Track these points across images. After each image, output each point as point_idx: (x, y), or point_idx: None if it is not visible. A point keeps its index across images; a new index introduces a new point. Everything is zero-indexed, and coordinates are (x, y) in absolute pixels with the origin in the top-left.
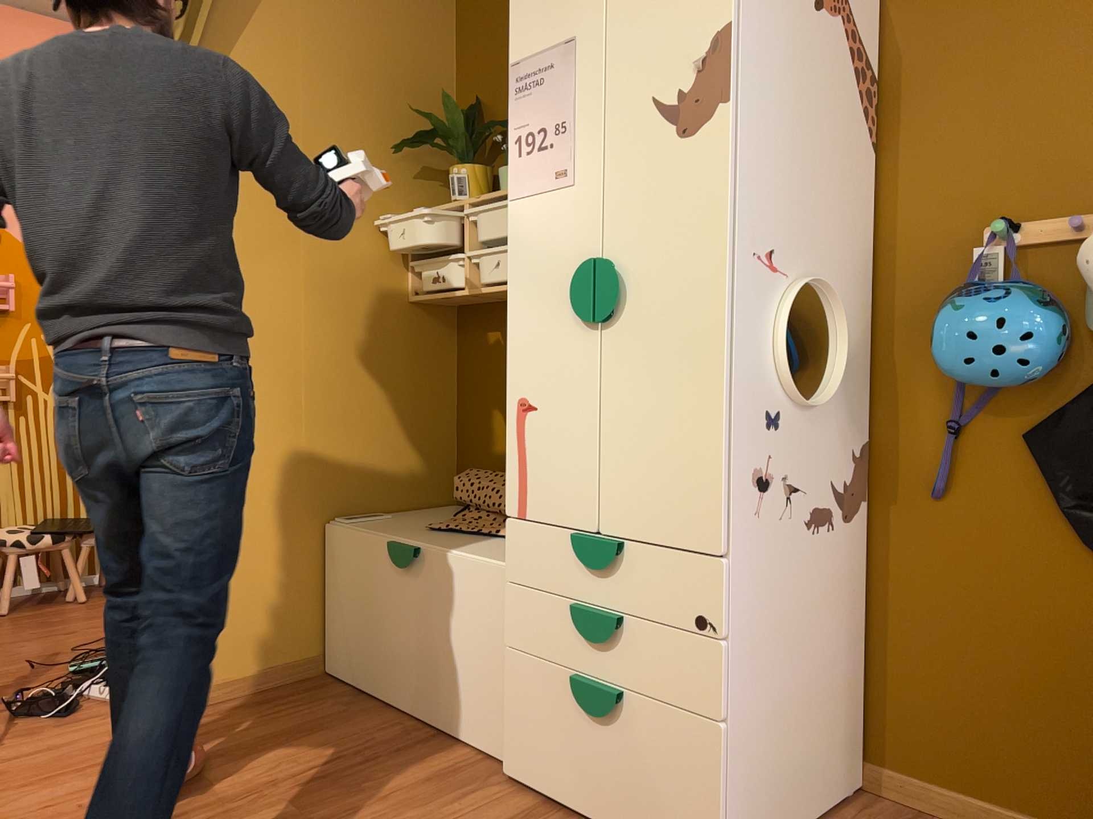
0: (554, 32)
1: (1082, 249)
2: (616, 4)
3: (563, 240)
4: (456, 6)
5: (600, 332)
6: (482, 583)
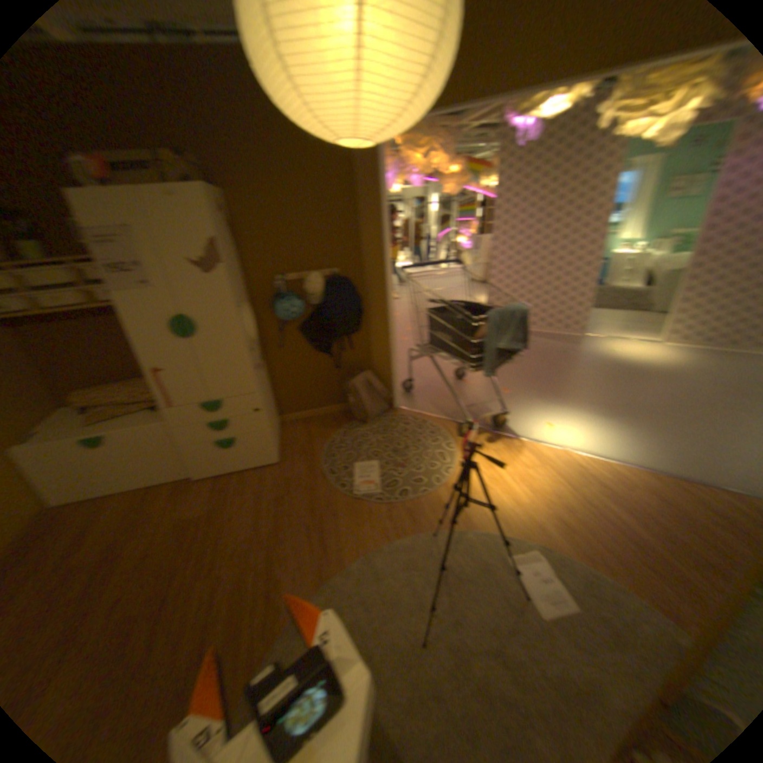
0: (106, 220)
1: (301, 285)
2: (146, 217)
3: (150, 310)
4: None
5: (184, 342)
6: (147, 435)
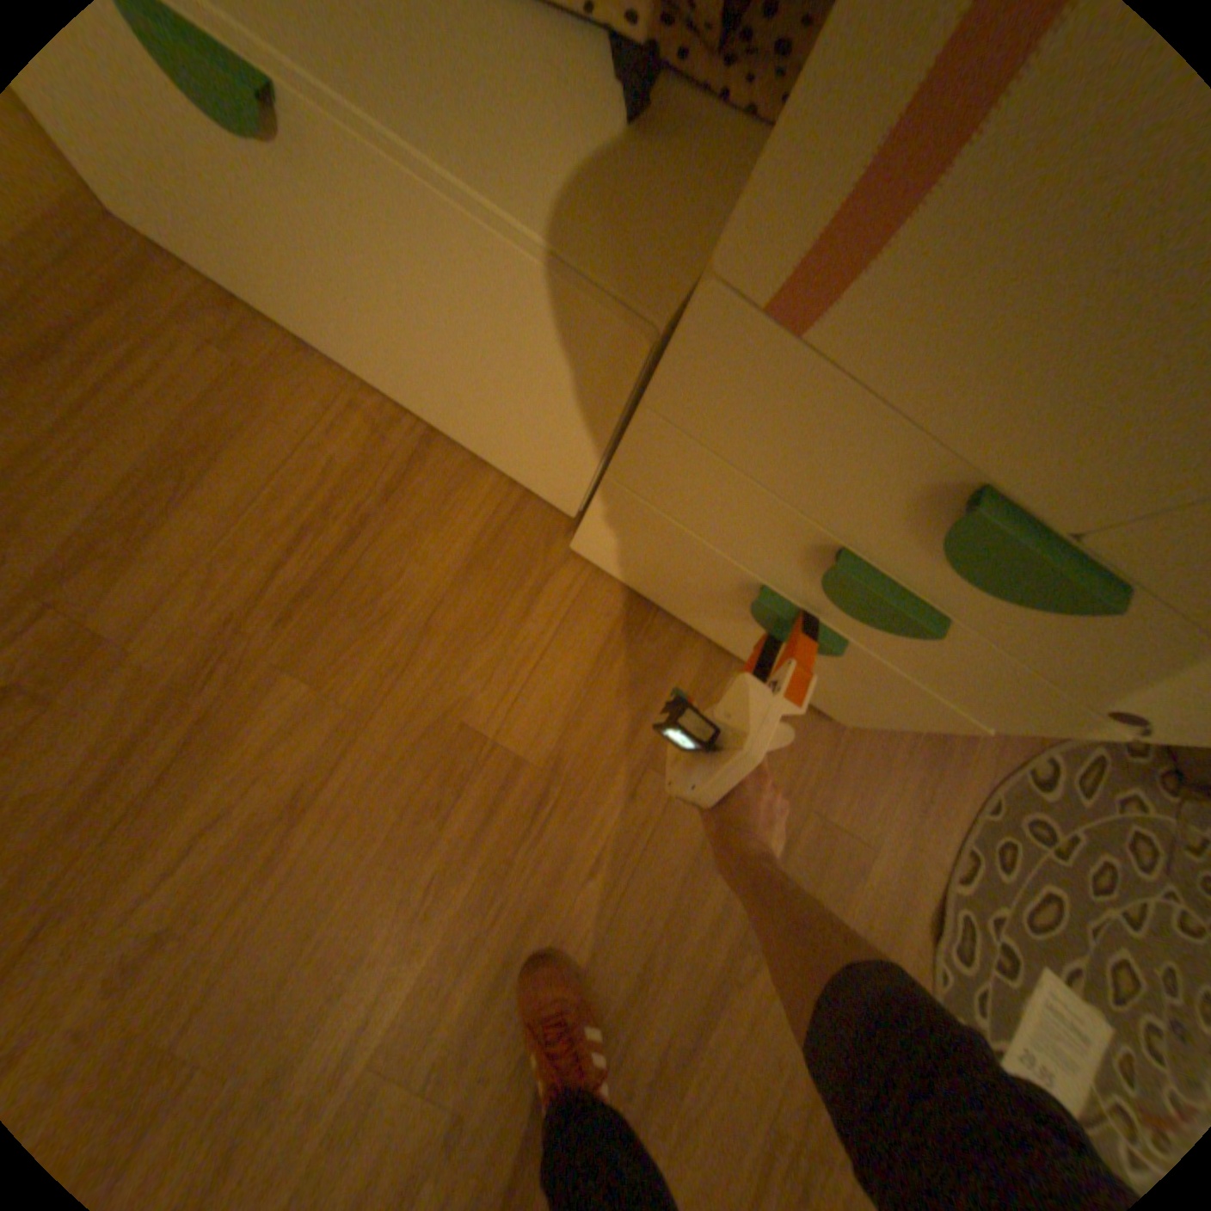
0: None
1: None
2: None
3: None
4: None
5: None
6: (540, 307)
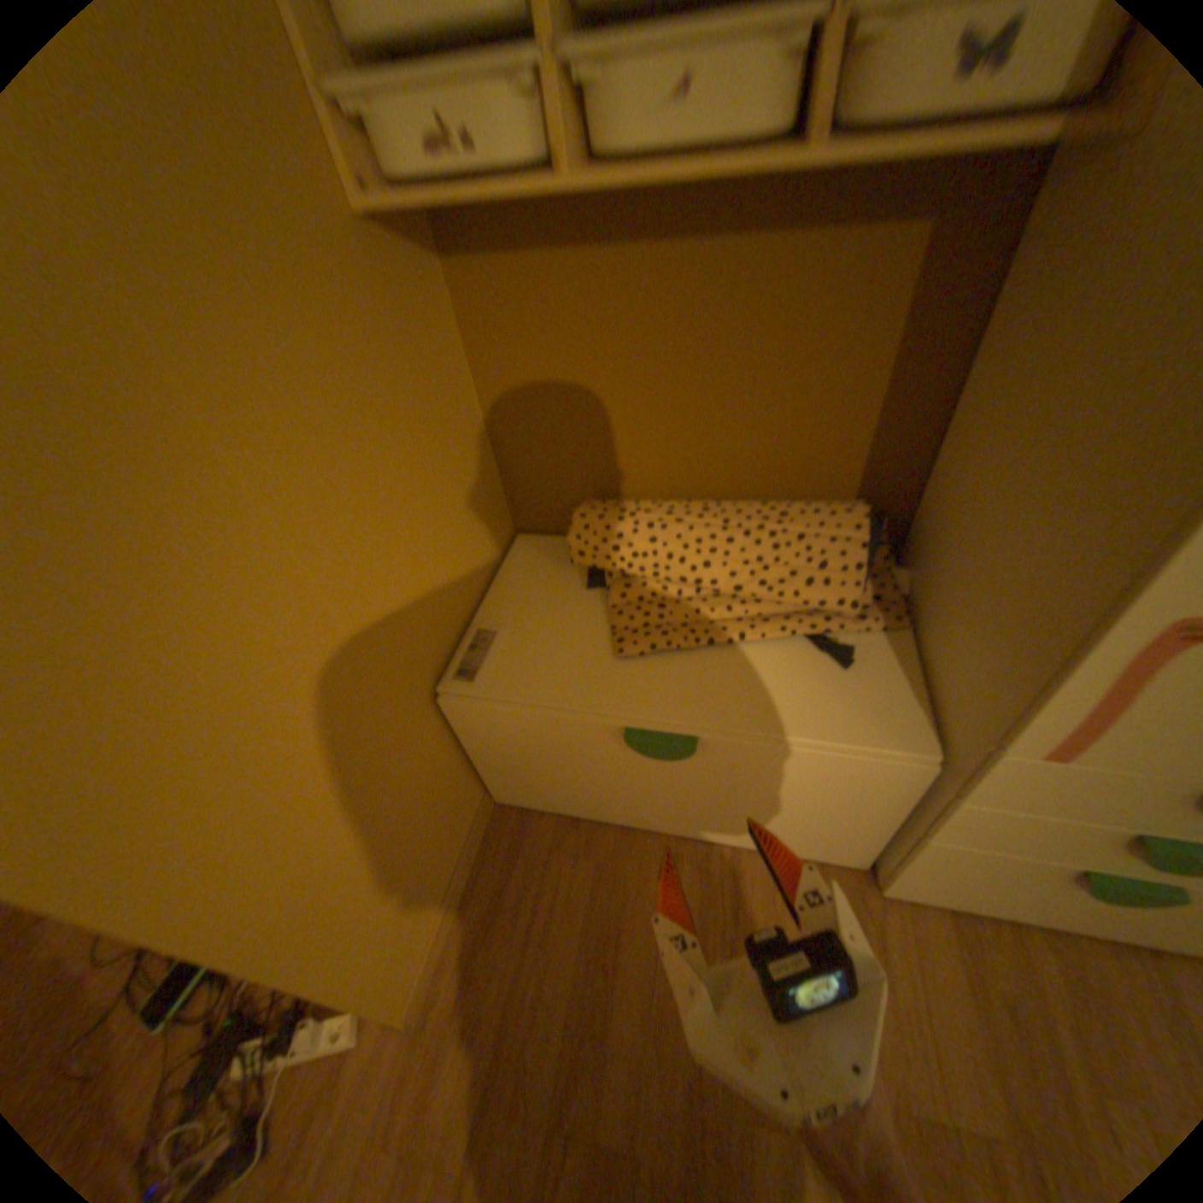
0: None
1: None
2: None
3: None
4: None
5: None
6: (856, 772)
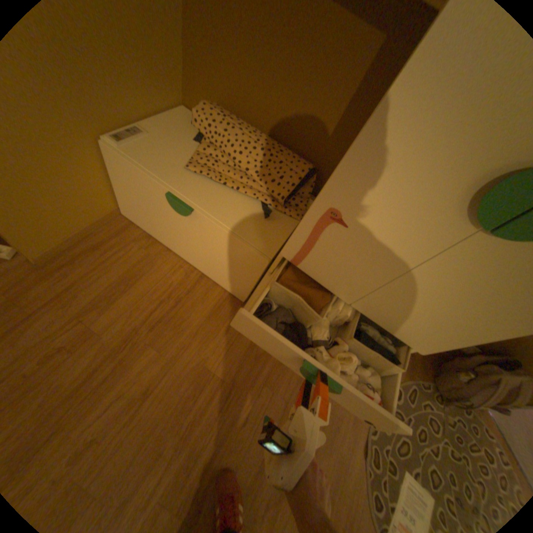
0: None
1: None
2: None
3: None
4: None
5: (476, 232)
6: (244, 252)
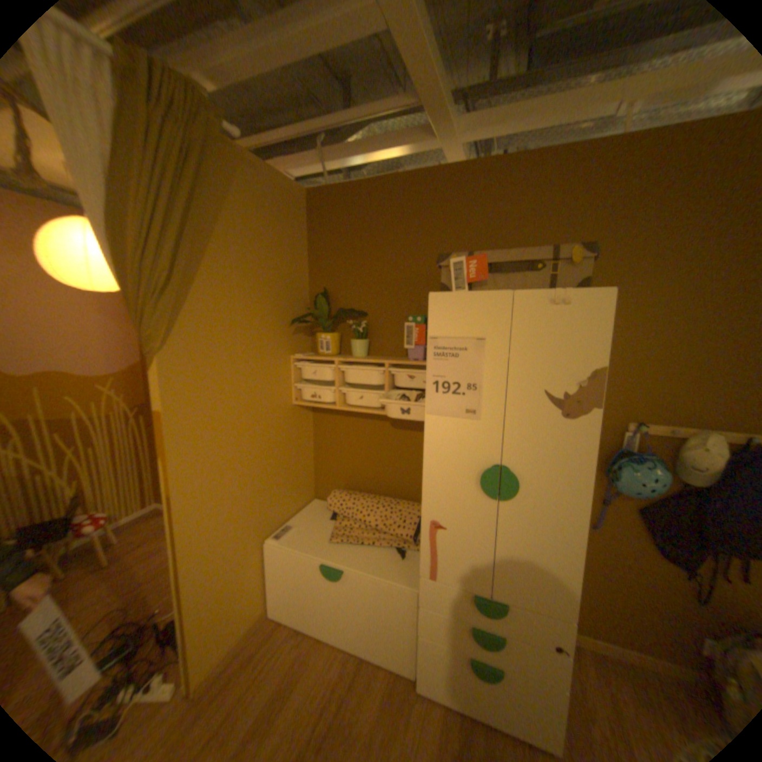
0: (467, 328)
1: (686, 449)
2: (520, 329)
3: (470, 448)
4: (306, 228)
5: (497, 503)
6: (393, 597)
